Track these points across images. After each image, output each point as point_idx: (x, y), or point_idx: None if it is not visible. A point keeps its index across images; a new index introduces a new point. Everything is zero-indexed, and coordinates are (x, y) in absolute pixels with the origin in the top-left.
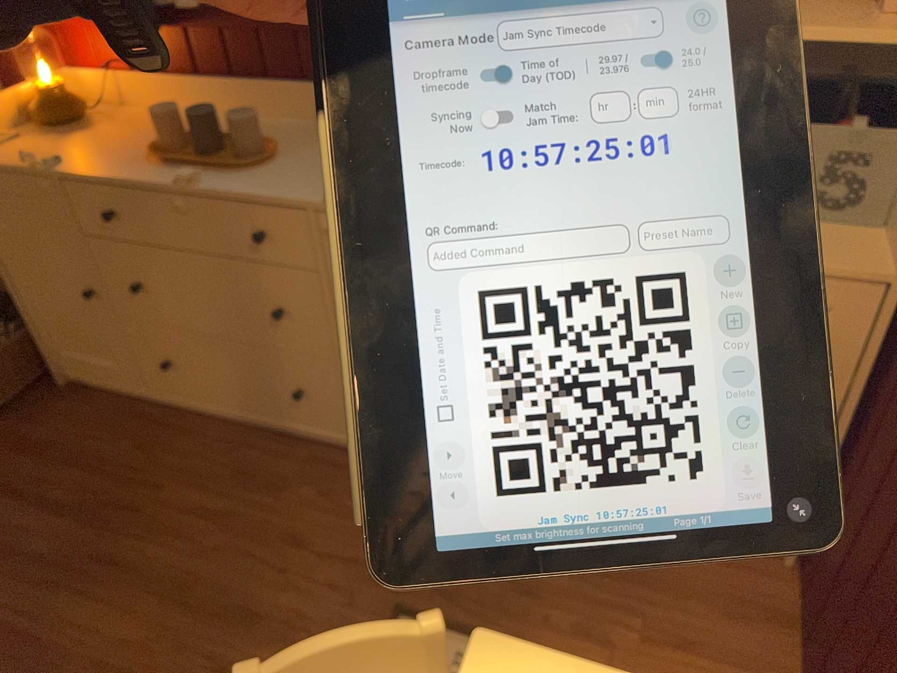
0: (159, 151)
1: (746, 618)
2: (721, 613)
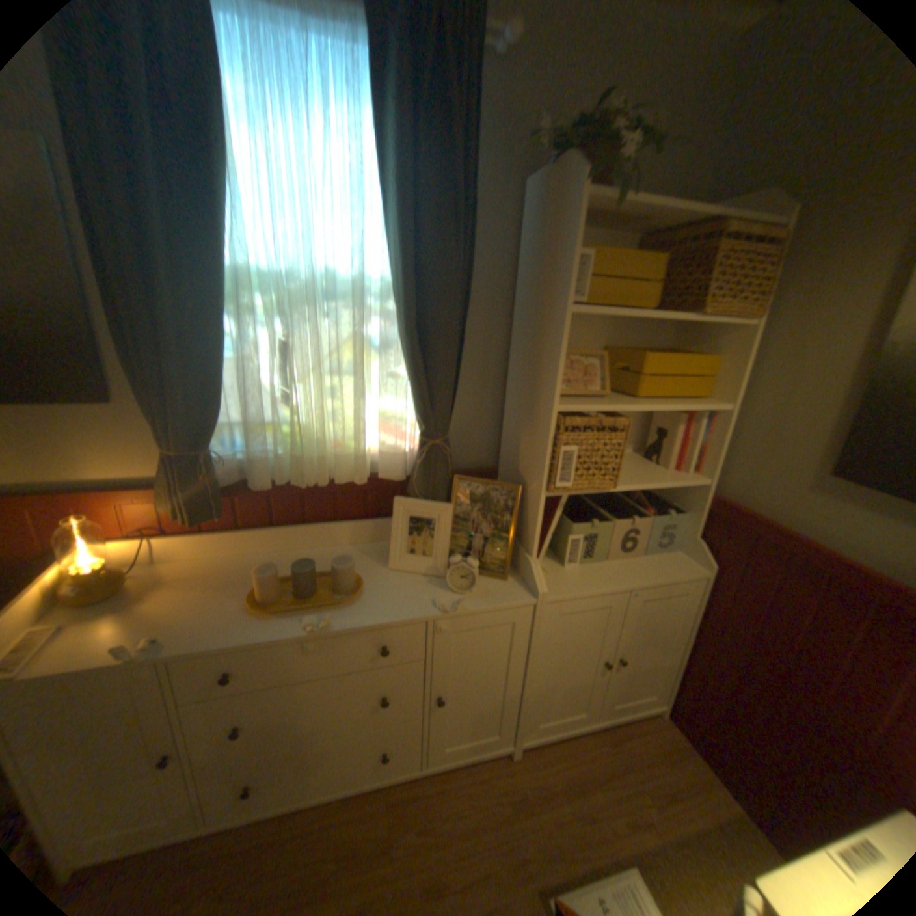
0: (256, 605)
1: (682, 766)
2: (672, 770)
